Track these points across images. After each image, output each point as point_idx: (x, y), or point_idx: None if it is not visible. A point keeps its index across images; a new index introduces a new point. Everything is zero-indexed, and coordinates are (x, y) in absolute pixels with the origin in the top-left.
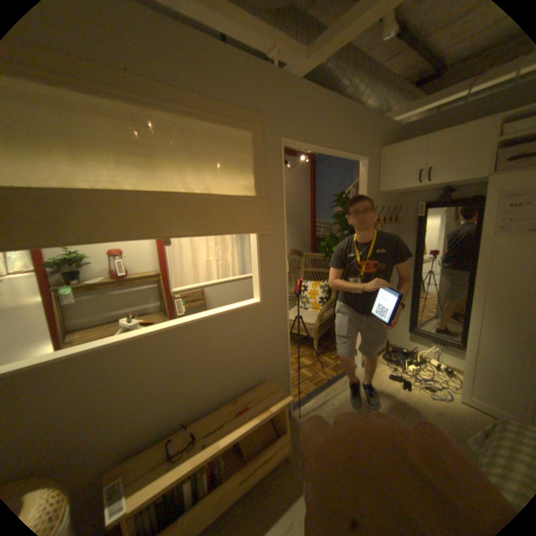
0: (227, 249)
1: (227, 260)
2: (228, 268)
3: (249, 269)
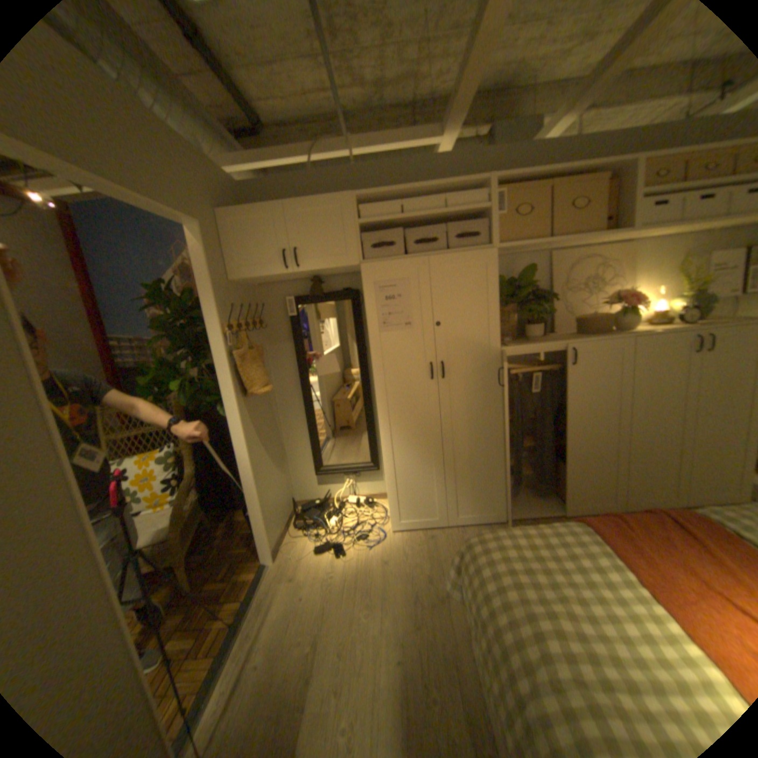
0: None
1: None
2: None
3: None
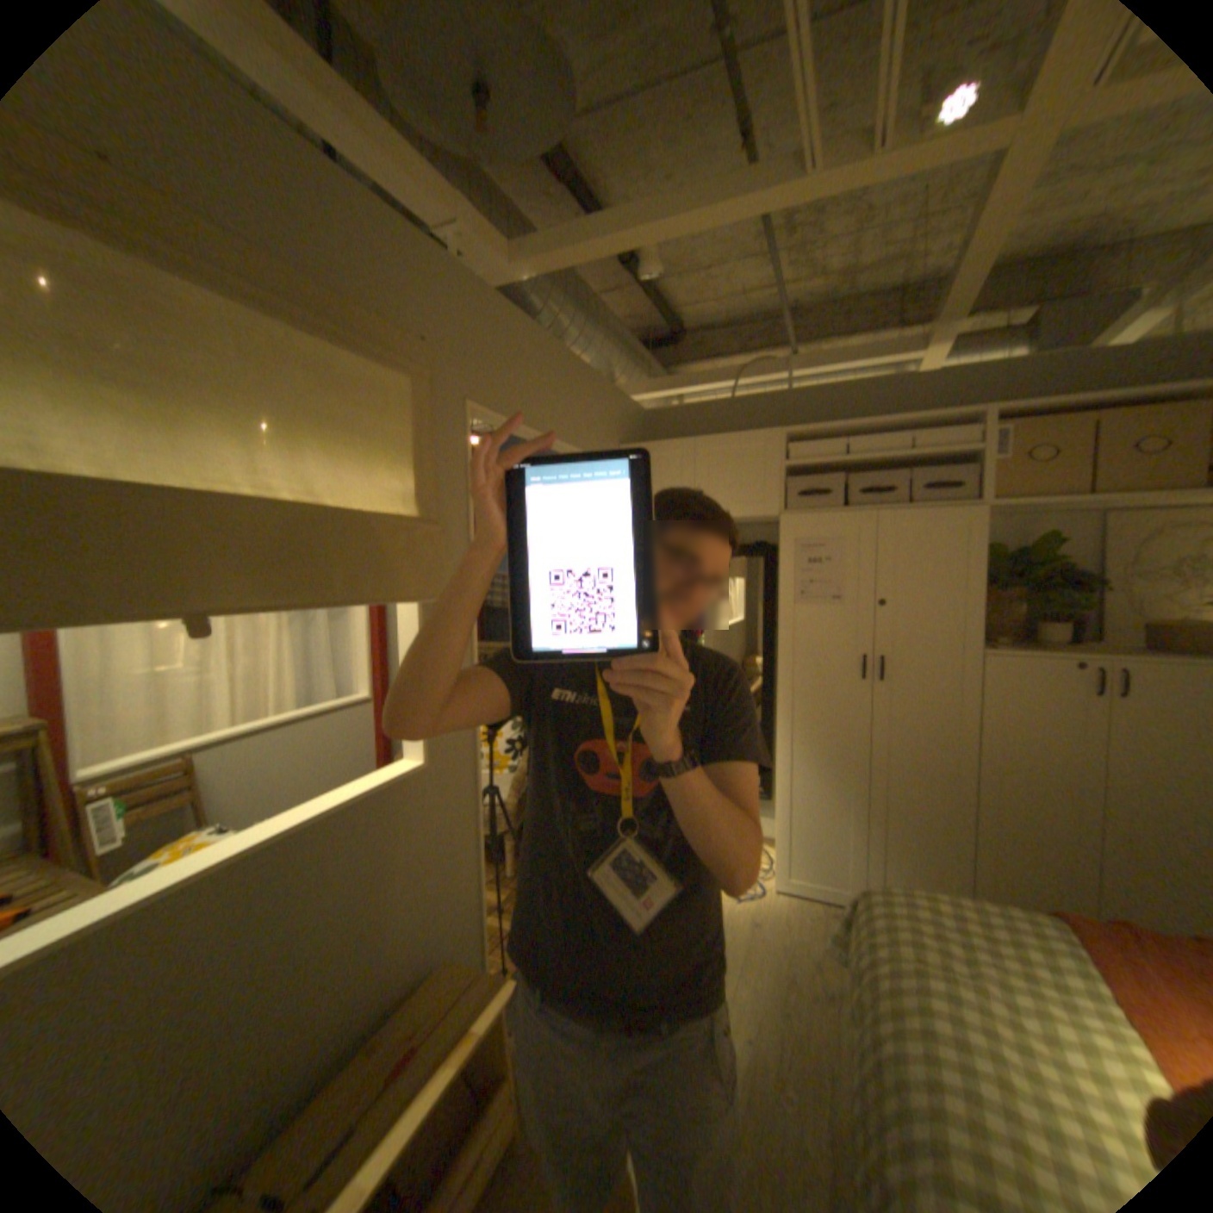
0: (261, 643)
1: (262, 674)
2: (263, 694)
3: (327, 694)
